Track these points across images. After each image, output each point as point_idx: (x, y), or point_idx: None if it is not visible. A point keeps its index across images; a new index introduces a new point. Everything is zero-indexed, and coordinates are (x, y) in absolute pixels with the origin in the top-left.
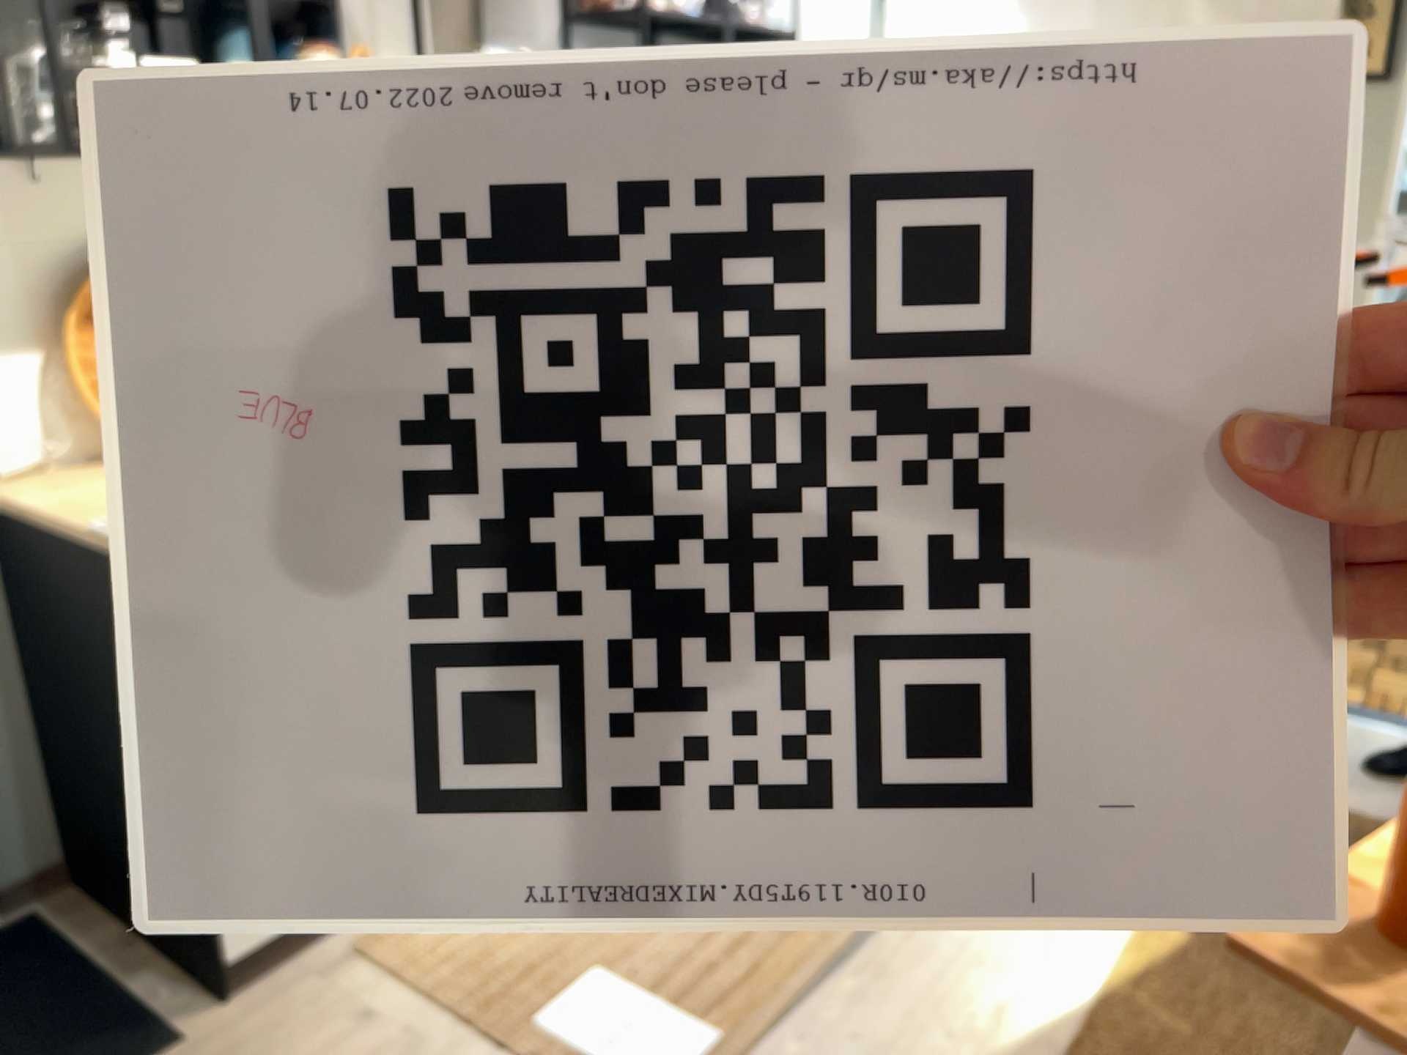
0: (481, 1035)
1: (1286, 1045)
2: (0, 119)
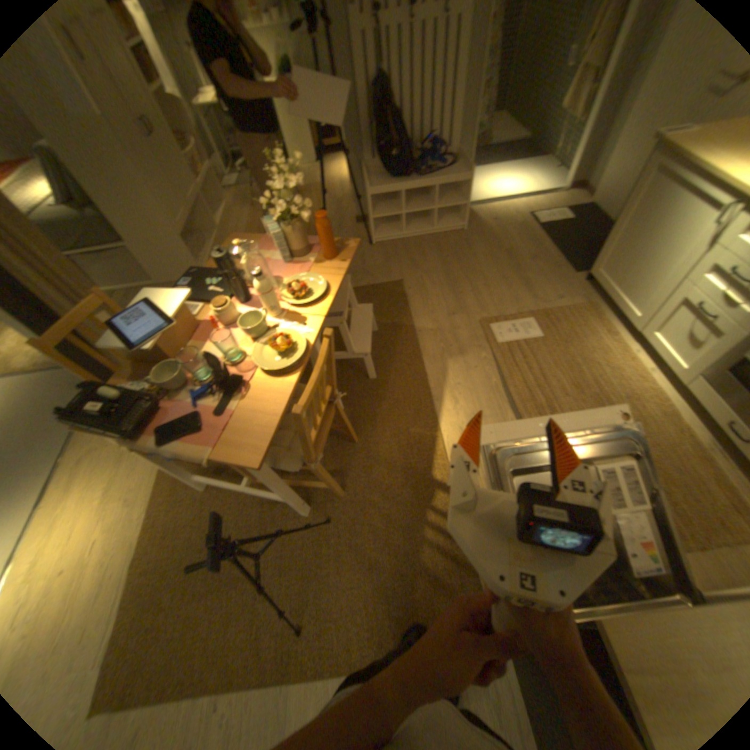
0: (538, 310)
1: (387, 439)
2: None
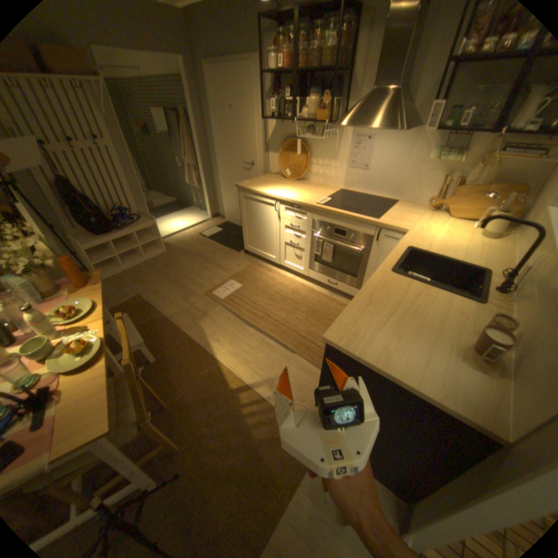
0: (231, 275)
1: (188, 389)
2: (281, 110)
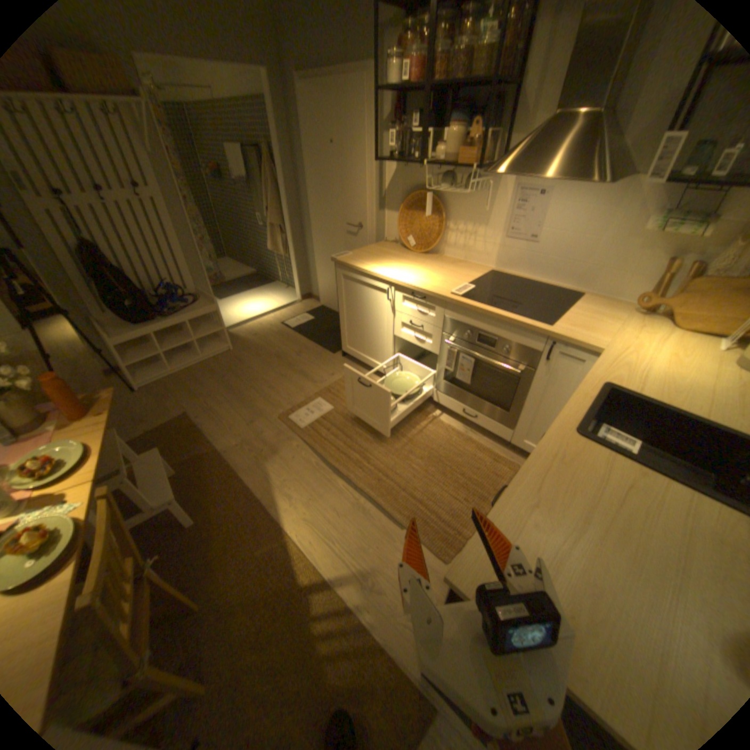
0: (320, 390)
1: (234, 579)
2: (406, 148)
